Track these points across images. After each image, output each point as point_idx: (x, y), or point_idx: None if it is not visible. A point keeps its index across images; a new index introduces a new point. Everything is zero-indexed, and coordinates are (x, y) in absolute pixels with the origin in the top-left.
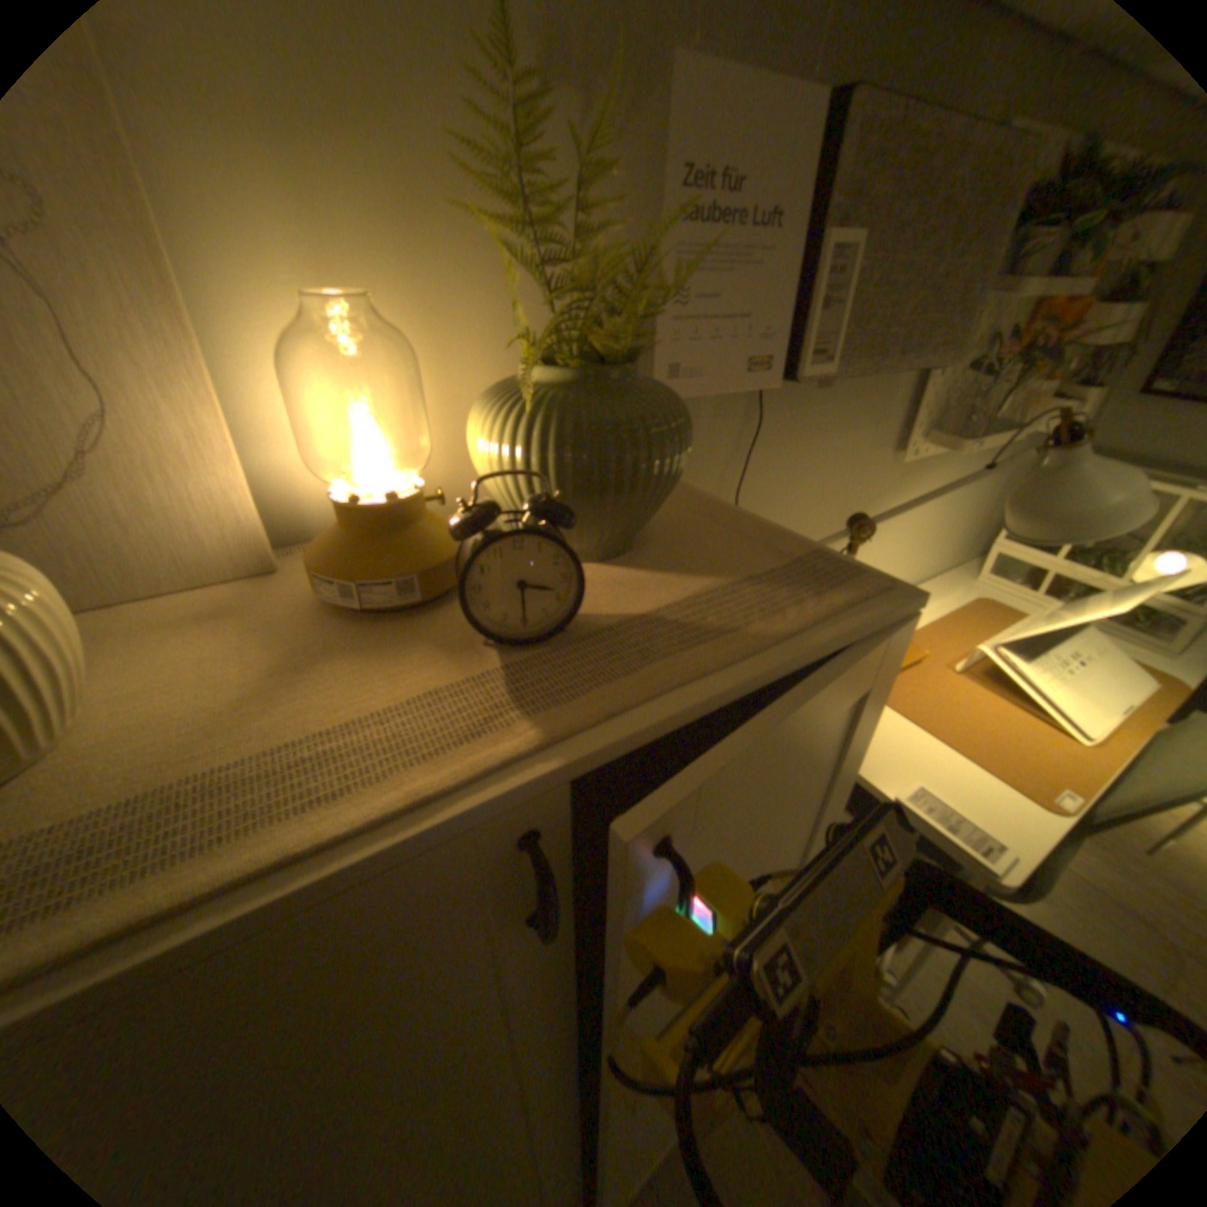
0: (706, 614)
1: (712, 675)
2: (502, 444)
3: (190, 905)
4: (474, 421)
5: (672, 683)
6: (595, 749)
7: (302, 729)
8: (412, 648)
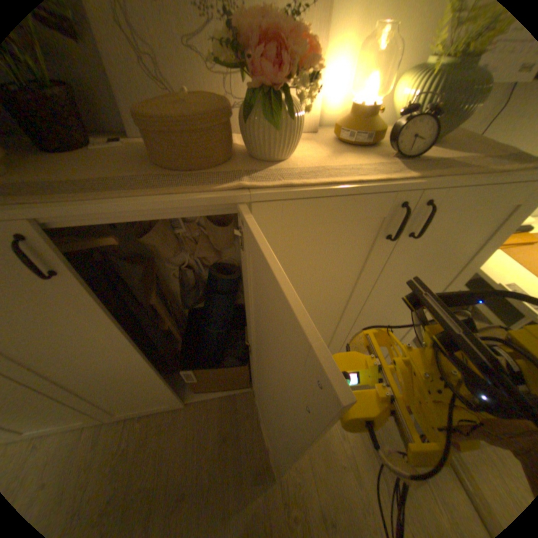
0: (472, 162)
1: (474, 175)
2: (417, 89)
3: (344, 183)
4: (402, 82)
5: (460, 173)
6: (436, 181)
7: (350, 164)
8: (371, 154)
